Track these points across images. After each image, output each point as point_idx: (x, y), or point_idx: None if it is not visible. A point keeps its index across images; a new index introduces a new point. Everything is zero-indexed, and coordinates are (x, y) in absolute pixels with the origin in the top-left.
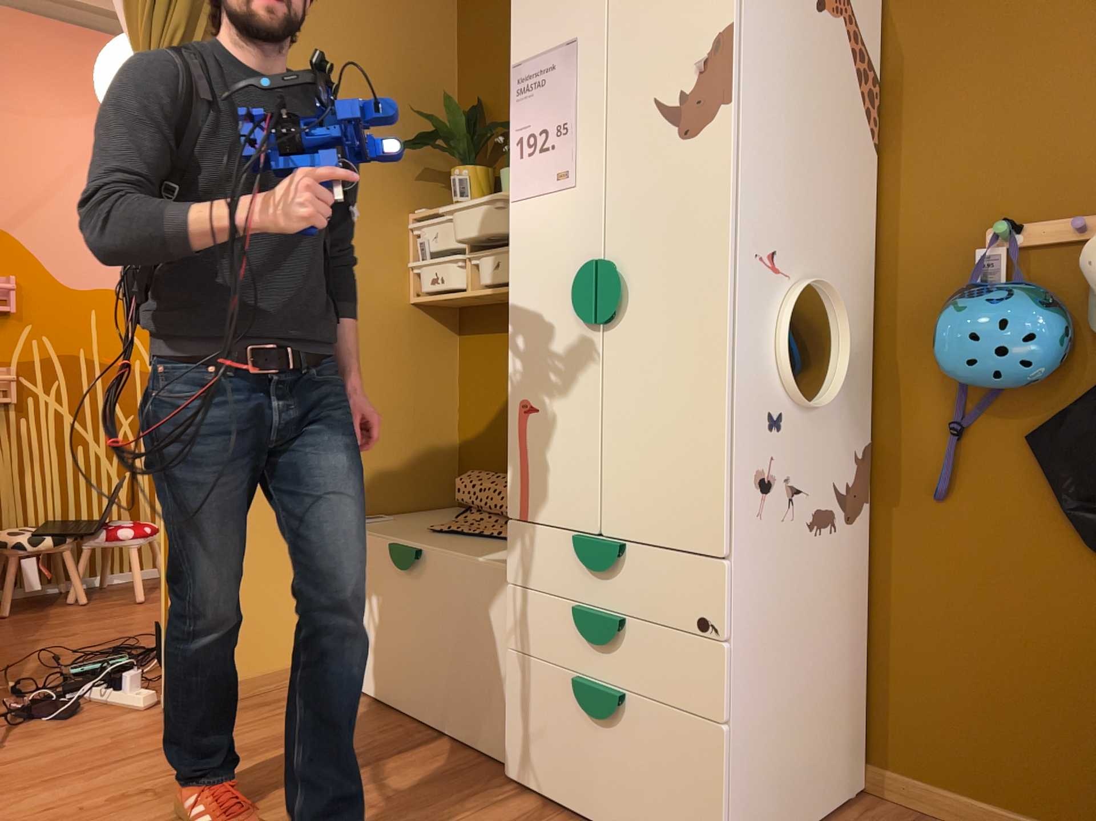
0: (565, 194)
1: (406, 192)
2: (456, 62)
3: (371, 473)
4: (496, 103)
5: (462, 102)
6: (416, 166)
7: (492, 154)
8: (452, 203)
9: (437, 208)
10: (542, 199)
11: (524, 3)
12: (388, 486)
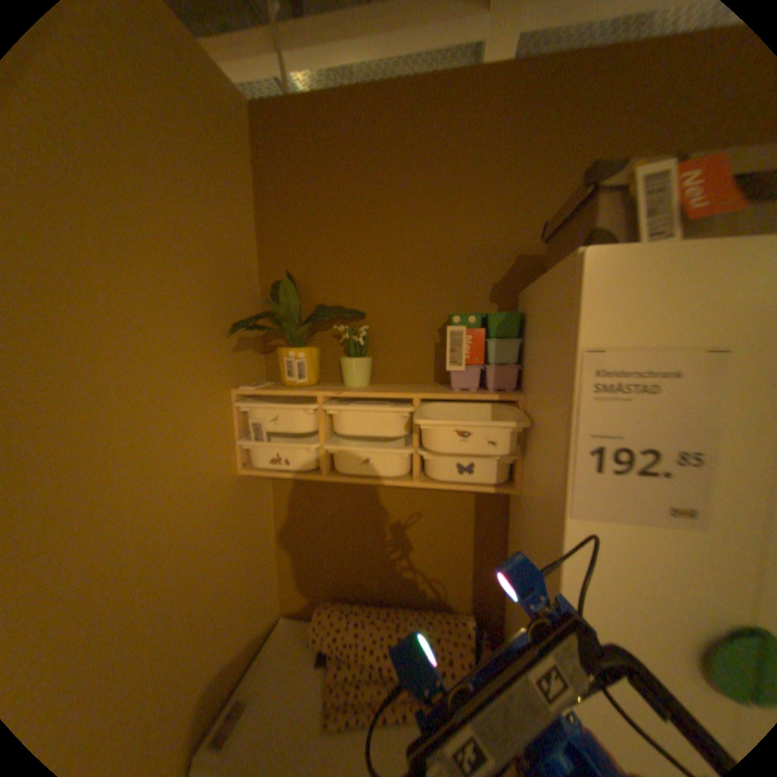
0: (685, 534)
1: (230, 367)
2: (257, 229)
3: (225, 658)
4: (315, 282)
5: (268, 269)
6: (235, 337)
7: (311, 328)
8: (284, 378)
9: (279, 390)
10: (637, 529)
11: (616, 263)
12: (239, 652)
